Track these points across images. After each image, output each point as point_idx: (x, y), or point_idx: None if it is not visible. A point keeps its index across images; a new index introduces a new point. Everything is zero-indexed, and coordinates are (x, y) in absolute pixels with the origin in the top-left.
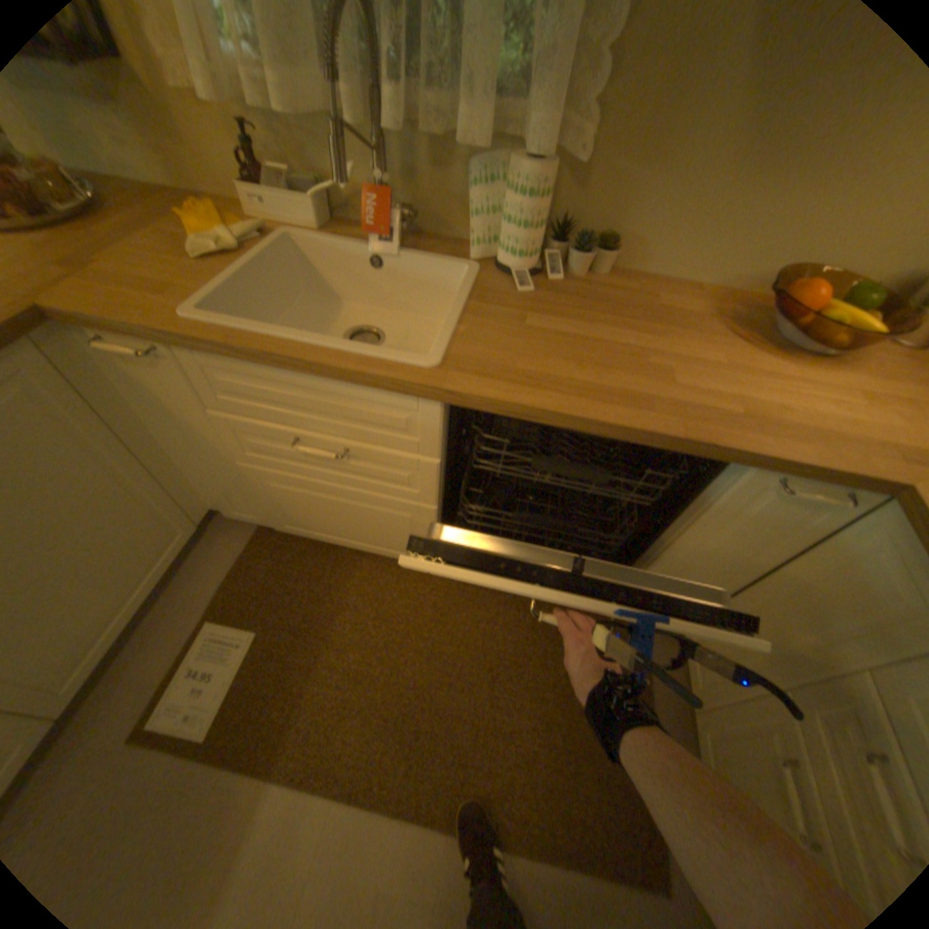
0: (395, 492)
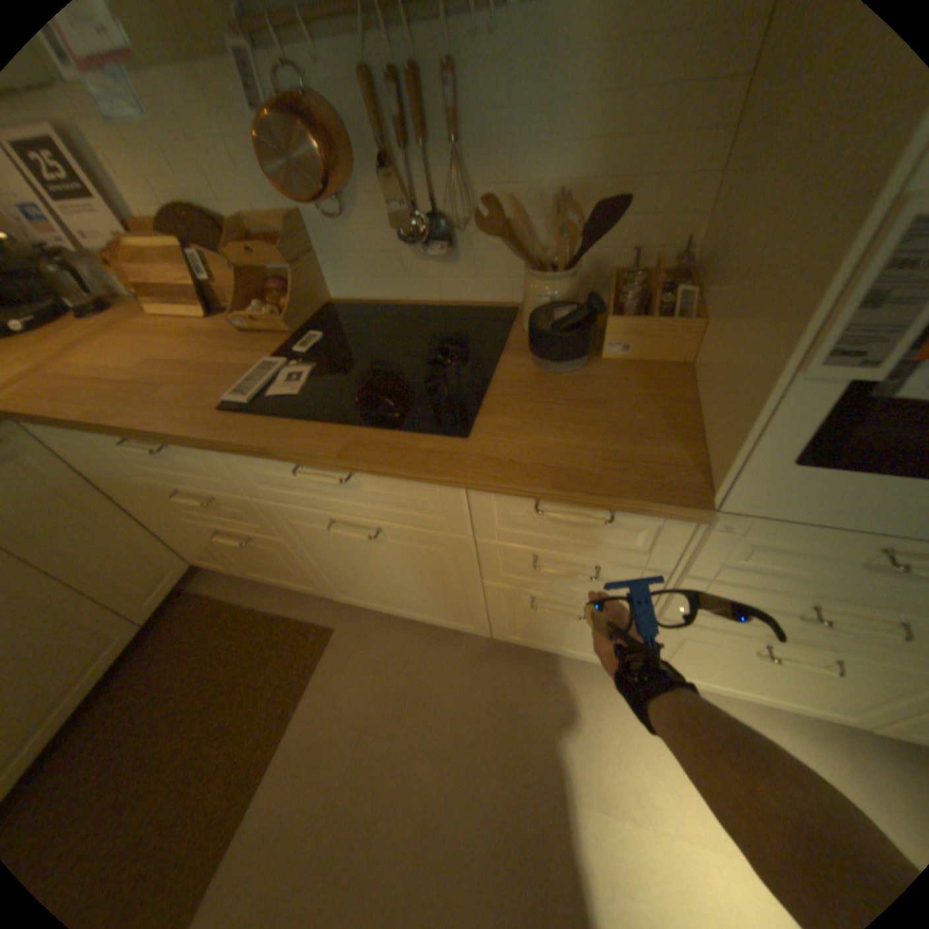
0: None
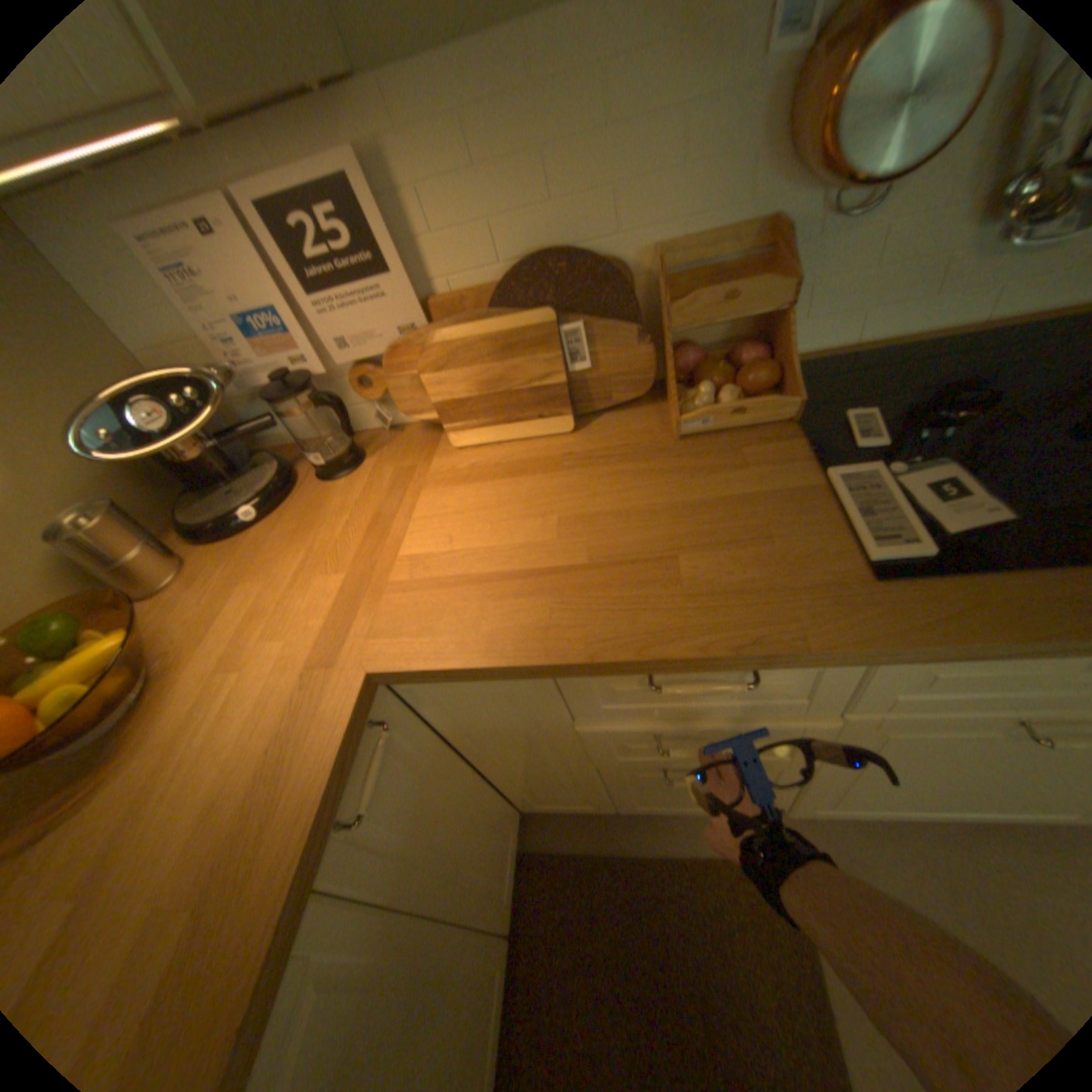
0: None
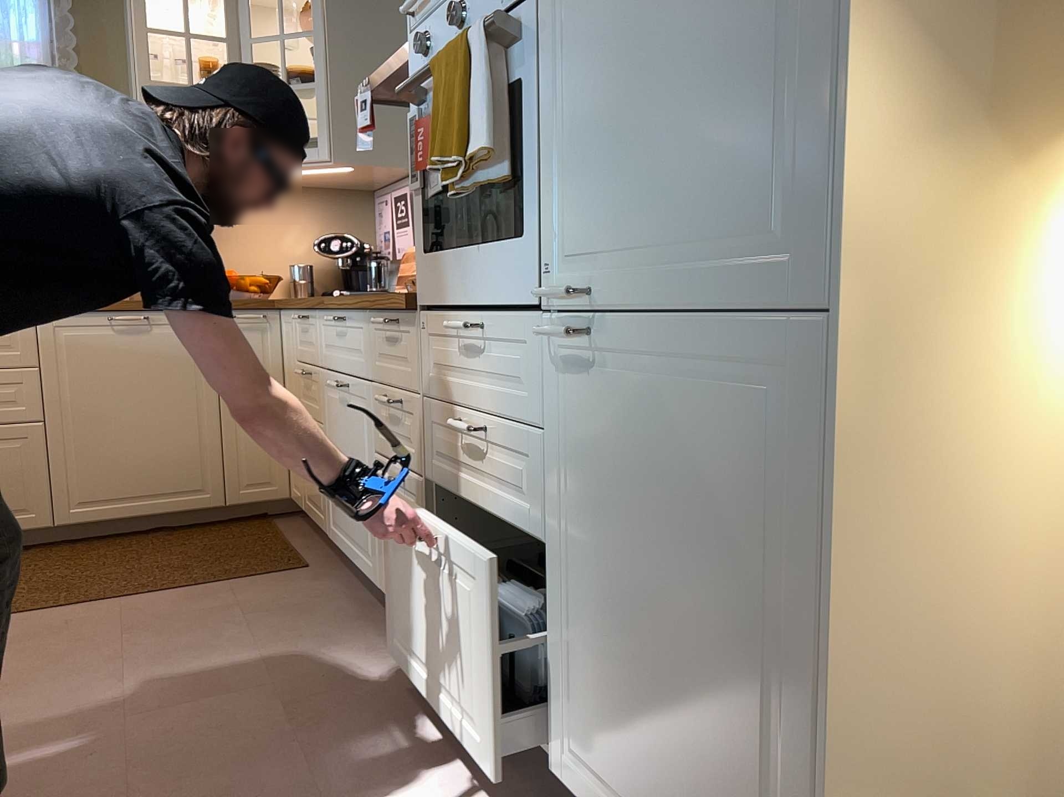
0: (3, 416)
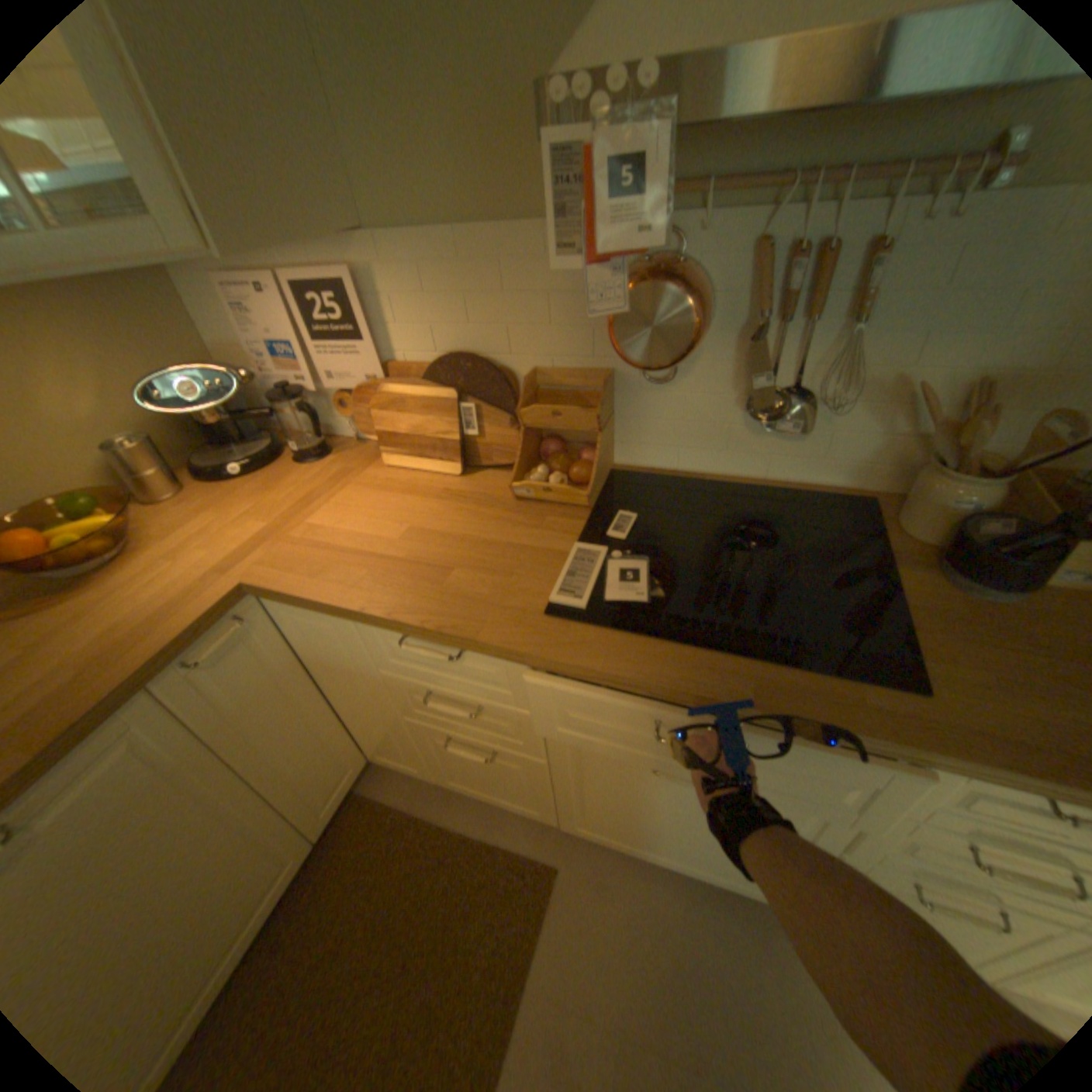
0: None
